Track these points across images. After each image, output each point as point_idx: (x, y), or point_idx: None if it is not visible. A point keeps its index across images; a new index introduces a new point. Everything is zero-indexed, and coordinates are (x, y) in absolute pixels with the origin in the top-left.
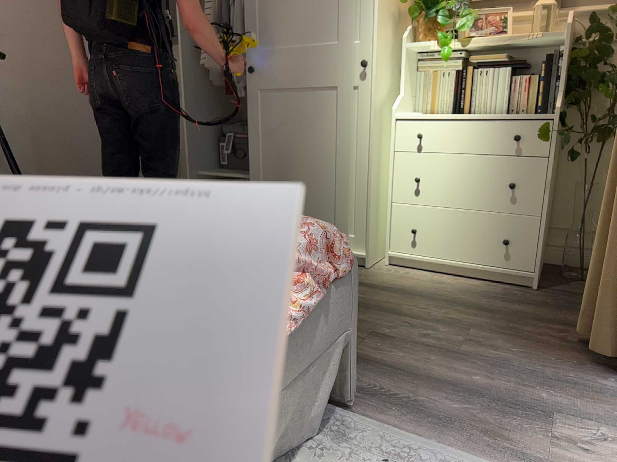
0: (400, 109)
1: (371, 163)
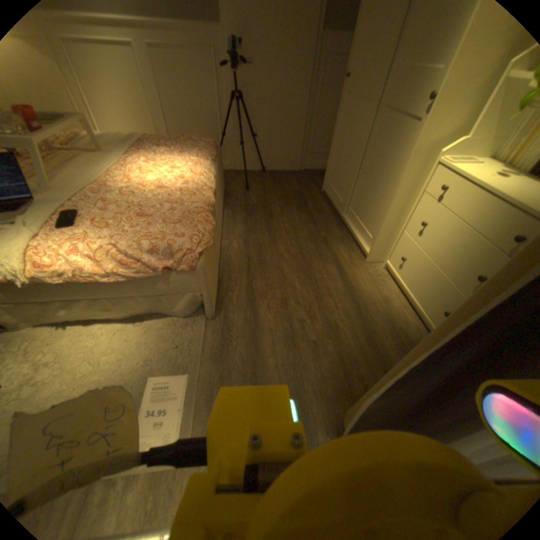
0: (456, 151)
1: (397, 193)
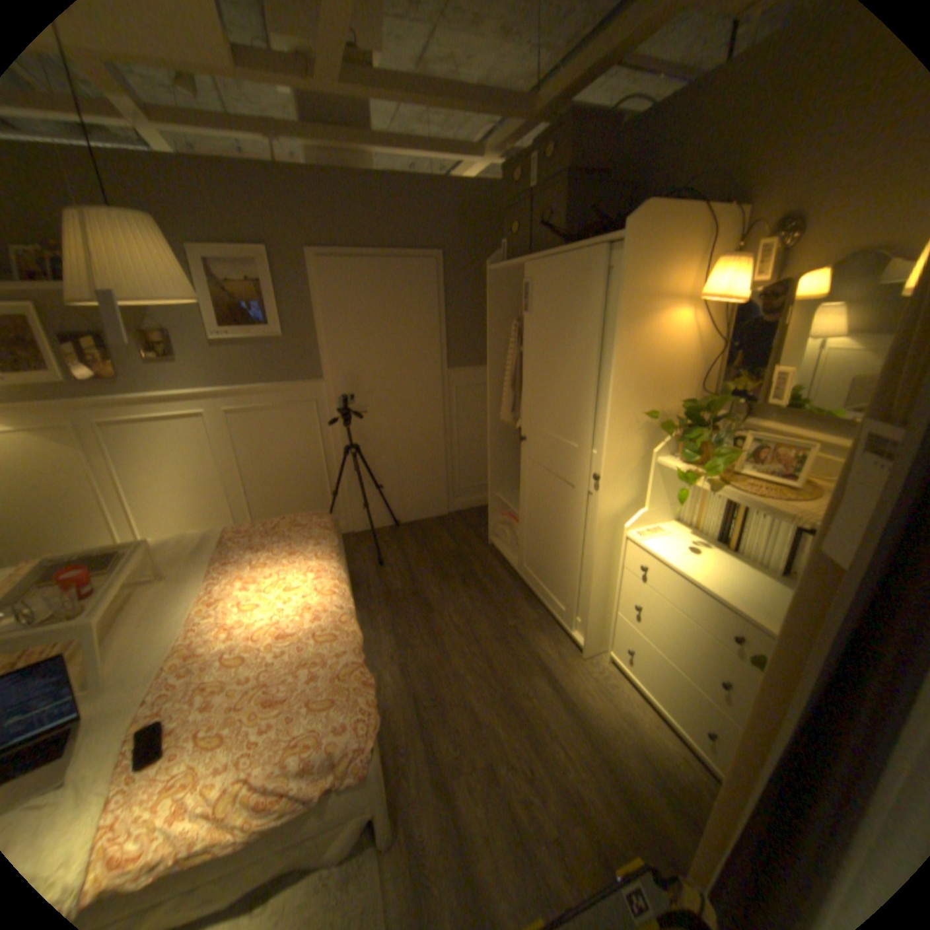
0: (639, 525)
1: (594, 571)
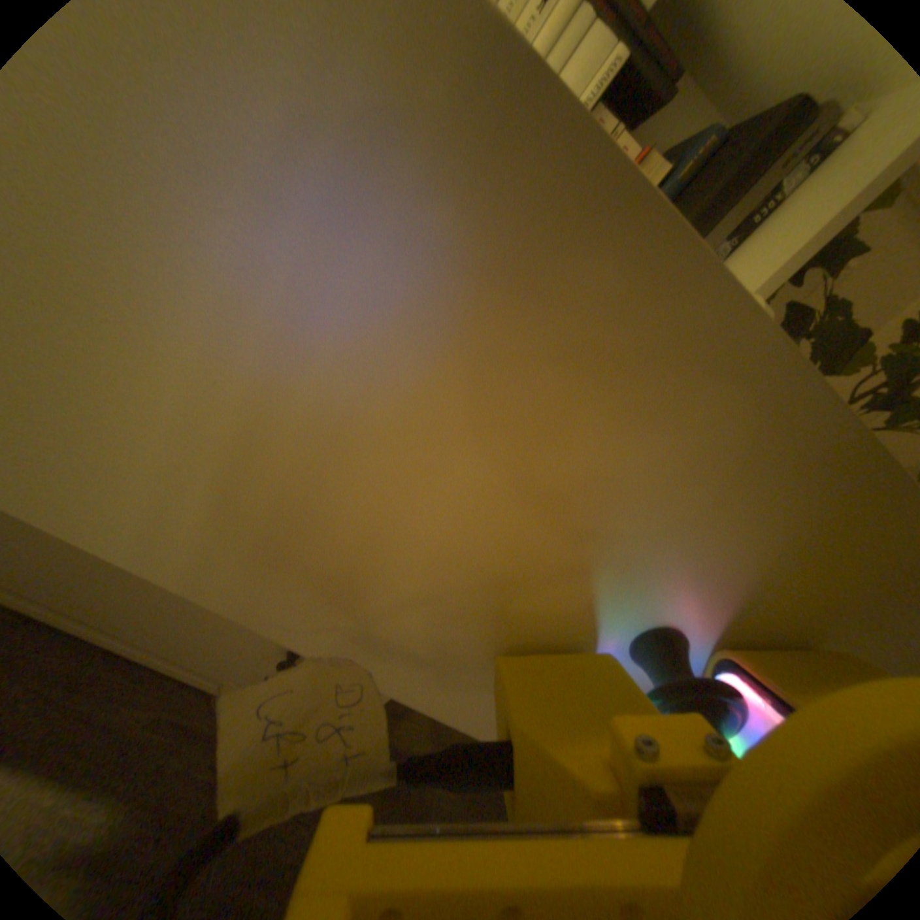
0: None
1: None
